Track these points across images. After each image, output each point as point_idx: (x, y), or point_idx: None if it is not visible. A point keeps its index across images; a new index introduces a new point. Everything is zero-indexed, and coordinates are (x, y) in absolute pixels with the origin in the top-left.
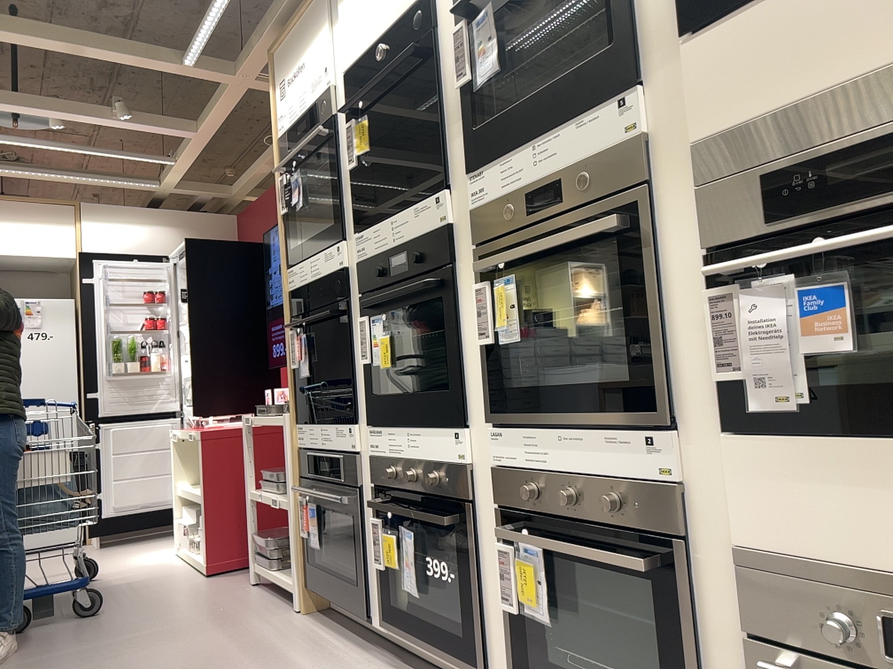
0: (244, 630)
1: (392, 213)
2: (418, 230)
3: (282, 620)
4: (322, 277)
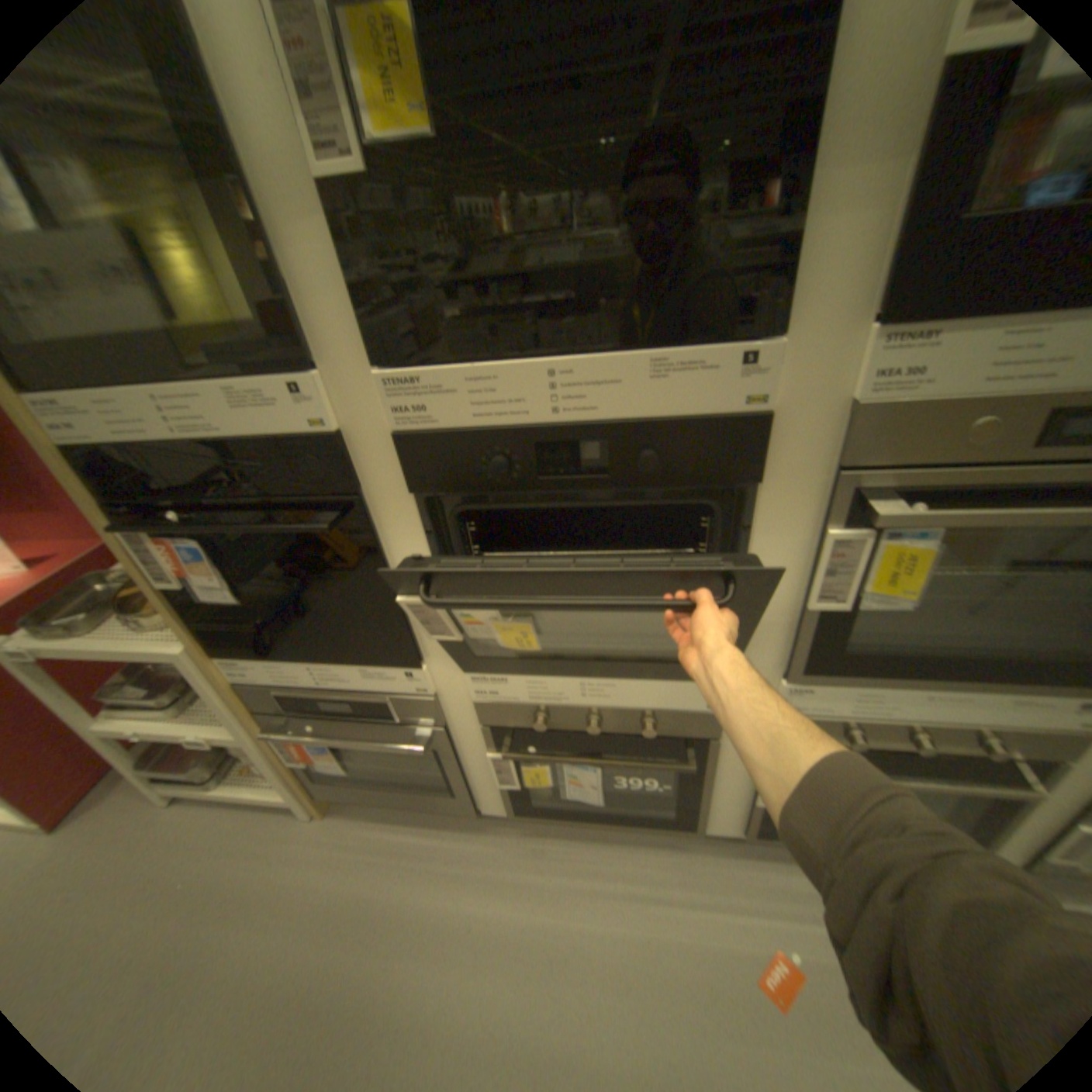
0: (277, 906)
1: (546, 348)
2: (661, 409)
3: (305, 850)
4: (224, 437)
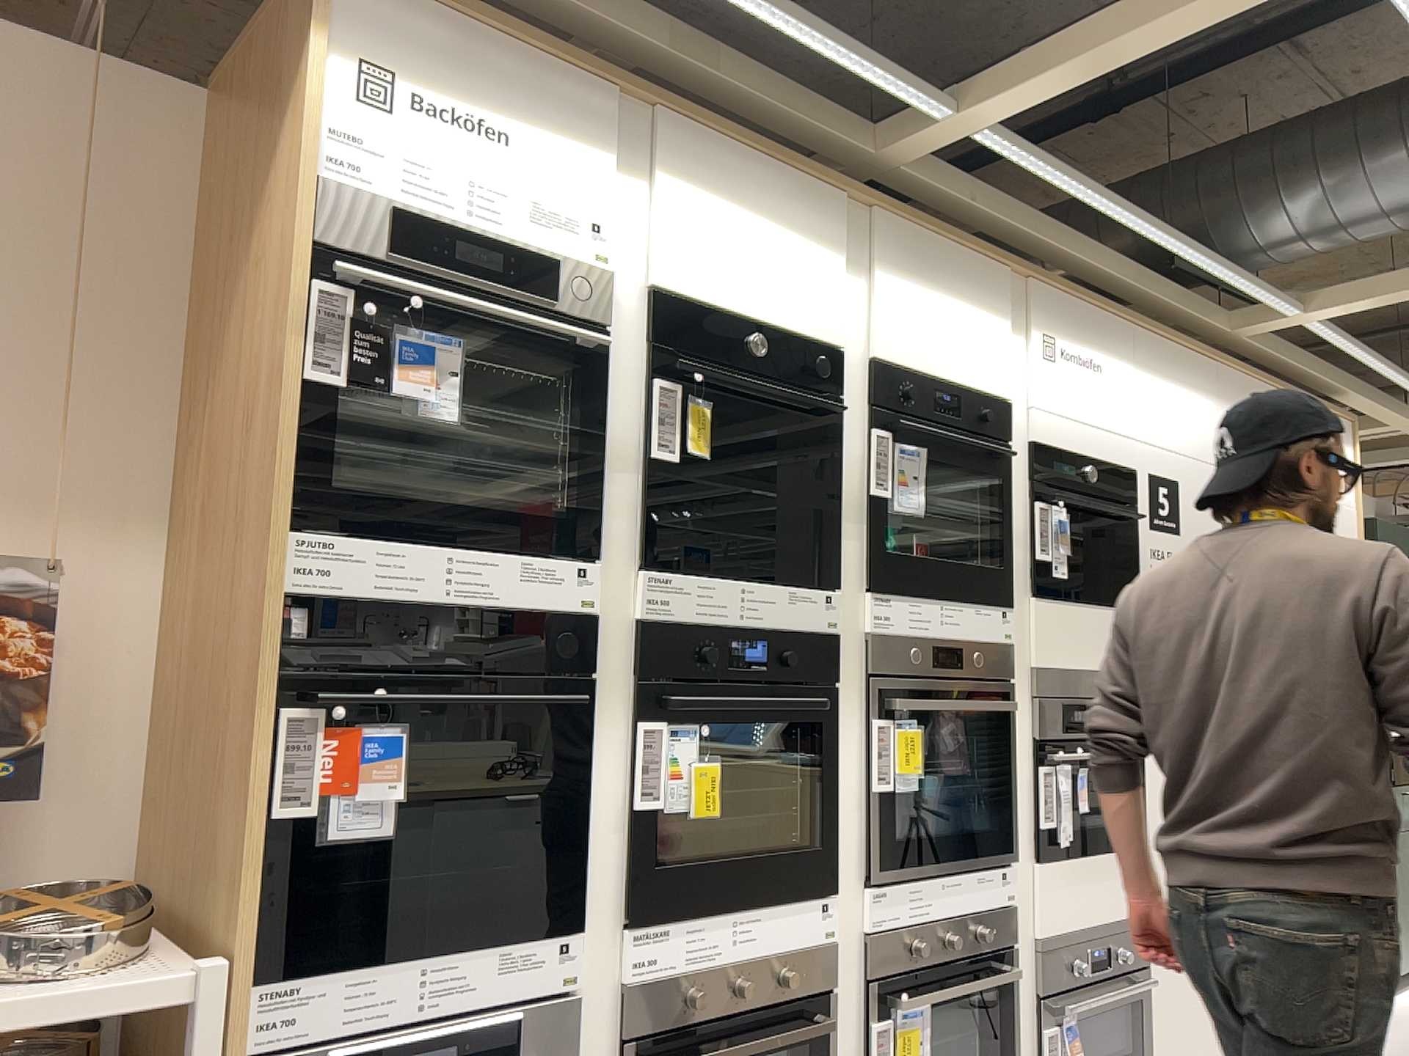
0: None
1: (738, 574)
2: (790, 621)
3: None
4: (498, 605)
